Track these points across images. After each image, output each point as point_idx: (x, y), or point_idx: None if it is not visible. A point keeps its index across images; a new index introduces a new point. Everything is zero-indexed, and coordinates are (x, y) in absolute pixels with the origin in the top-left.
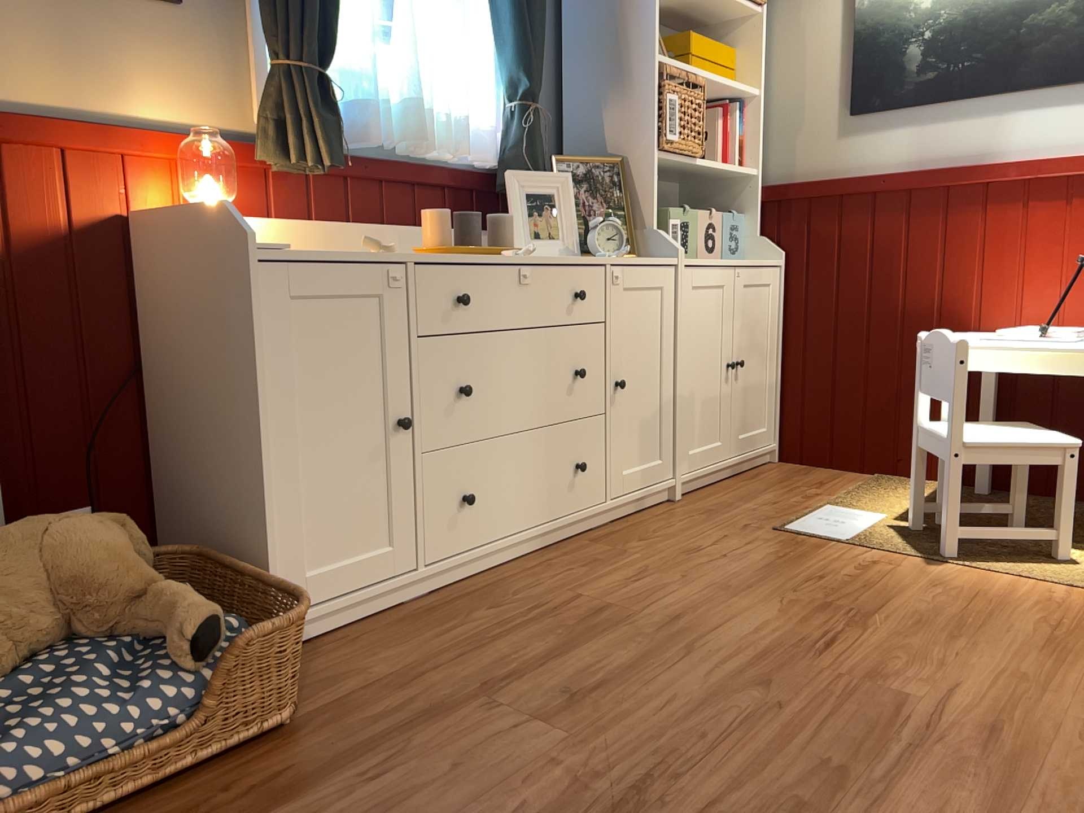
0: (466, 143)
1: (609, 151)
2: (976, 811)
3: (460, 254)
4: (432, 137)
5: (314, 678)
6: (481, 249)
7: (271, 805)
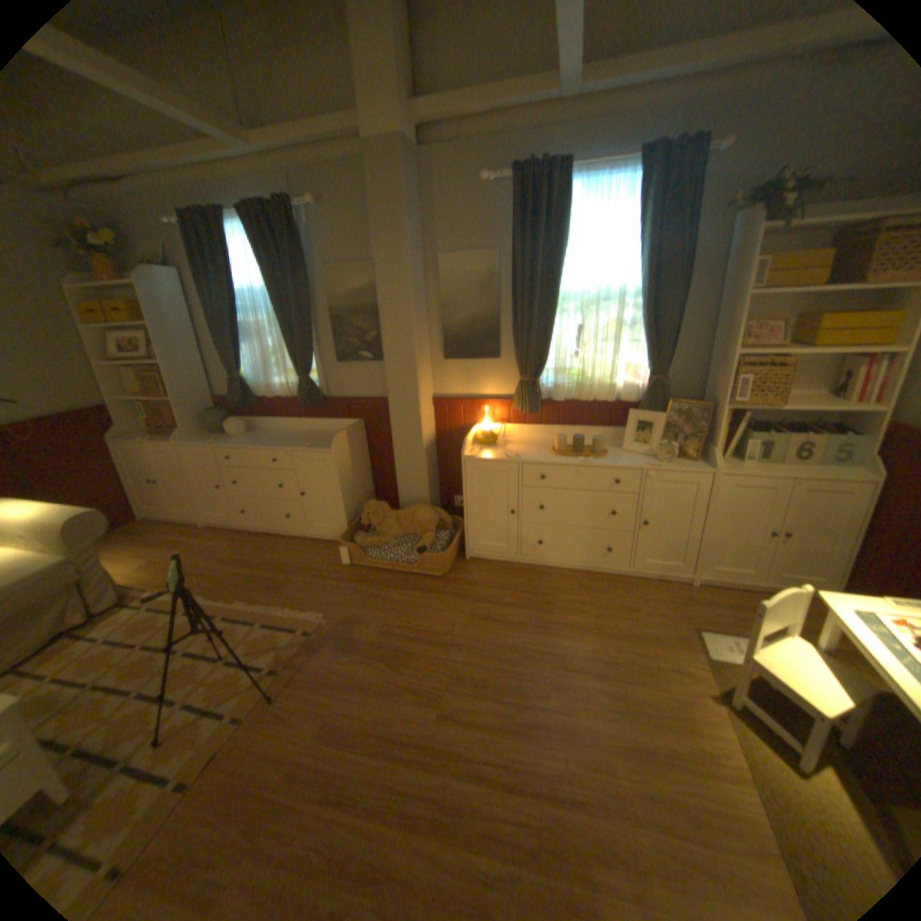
0: (624, 390)
1: (714, 397)
2: (485, 723)
3: (562, 456)
4: (601, 391)
5: (464, 570)
6: (571, 455)
7: (416, 591)
